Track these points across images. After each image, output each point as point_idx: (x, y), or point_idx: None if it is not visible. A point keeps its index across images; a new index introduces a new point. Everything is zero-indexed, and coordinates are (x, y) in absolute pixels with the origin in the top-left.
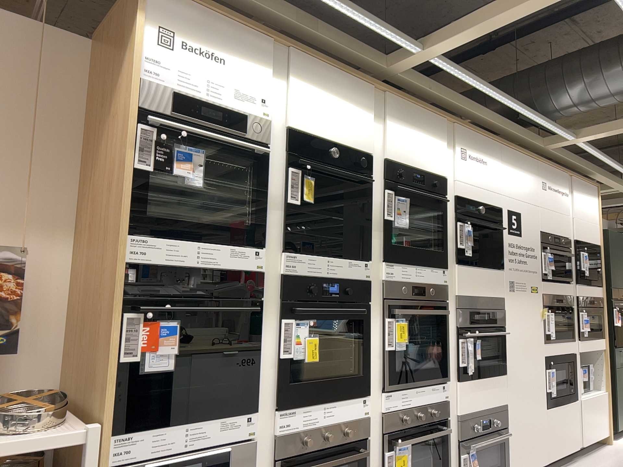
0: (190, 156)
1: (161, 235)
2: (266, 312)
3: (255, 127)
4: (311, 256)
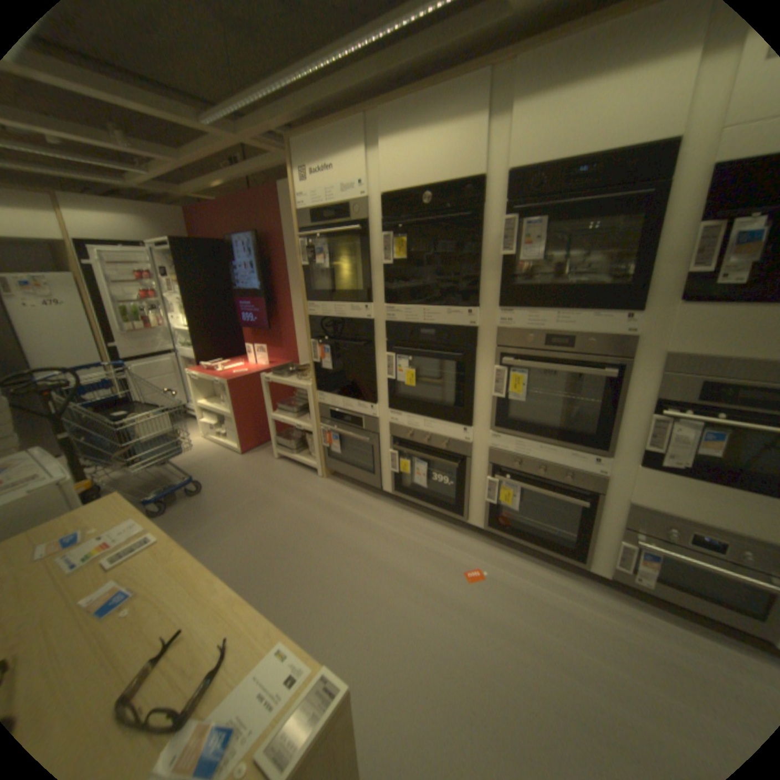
0: (317, 249)
1: (315, 301)
2: (376, 350)
3: (351, 207)
4: (406, 307)
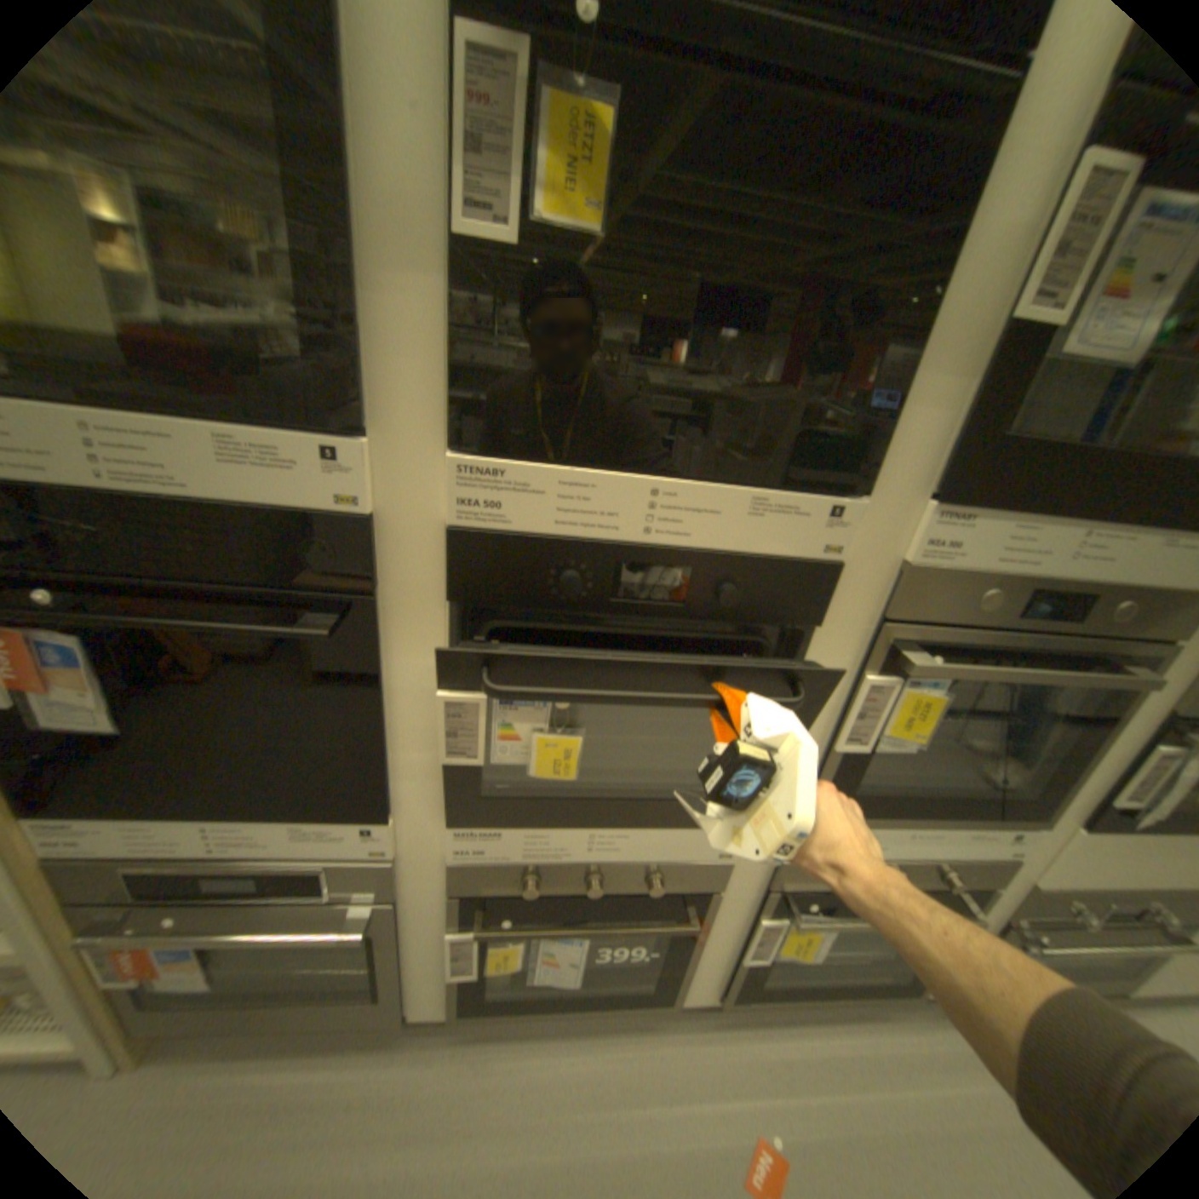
0: None
1: None
2: (390, 632)
3: None
4: (573, 470)
